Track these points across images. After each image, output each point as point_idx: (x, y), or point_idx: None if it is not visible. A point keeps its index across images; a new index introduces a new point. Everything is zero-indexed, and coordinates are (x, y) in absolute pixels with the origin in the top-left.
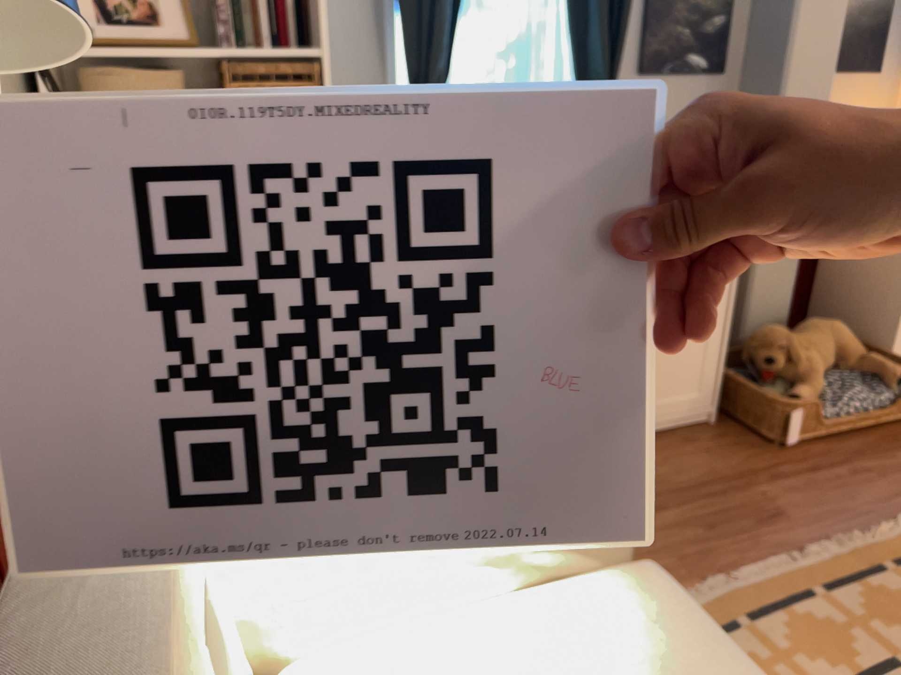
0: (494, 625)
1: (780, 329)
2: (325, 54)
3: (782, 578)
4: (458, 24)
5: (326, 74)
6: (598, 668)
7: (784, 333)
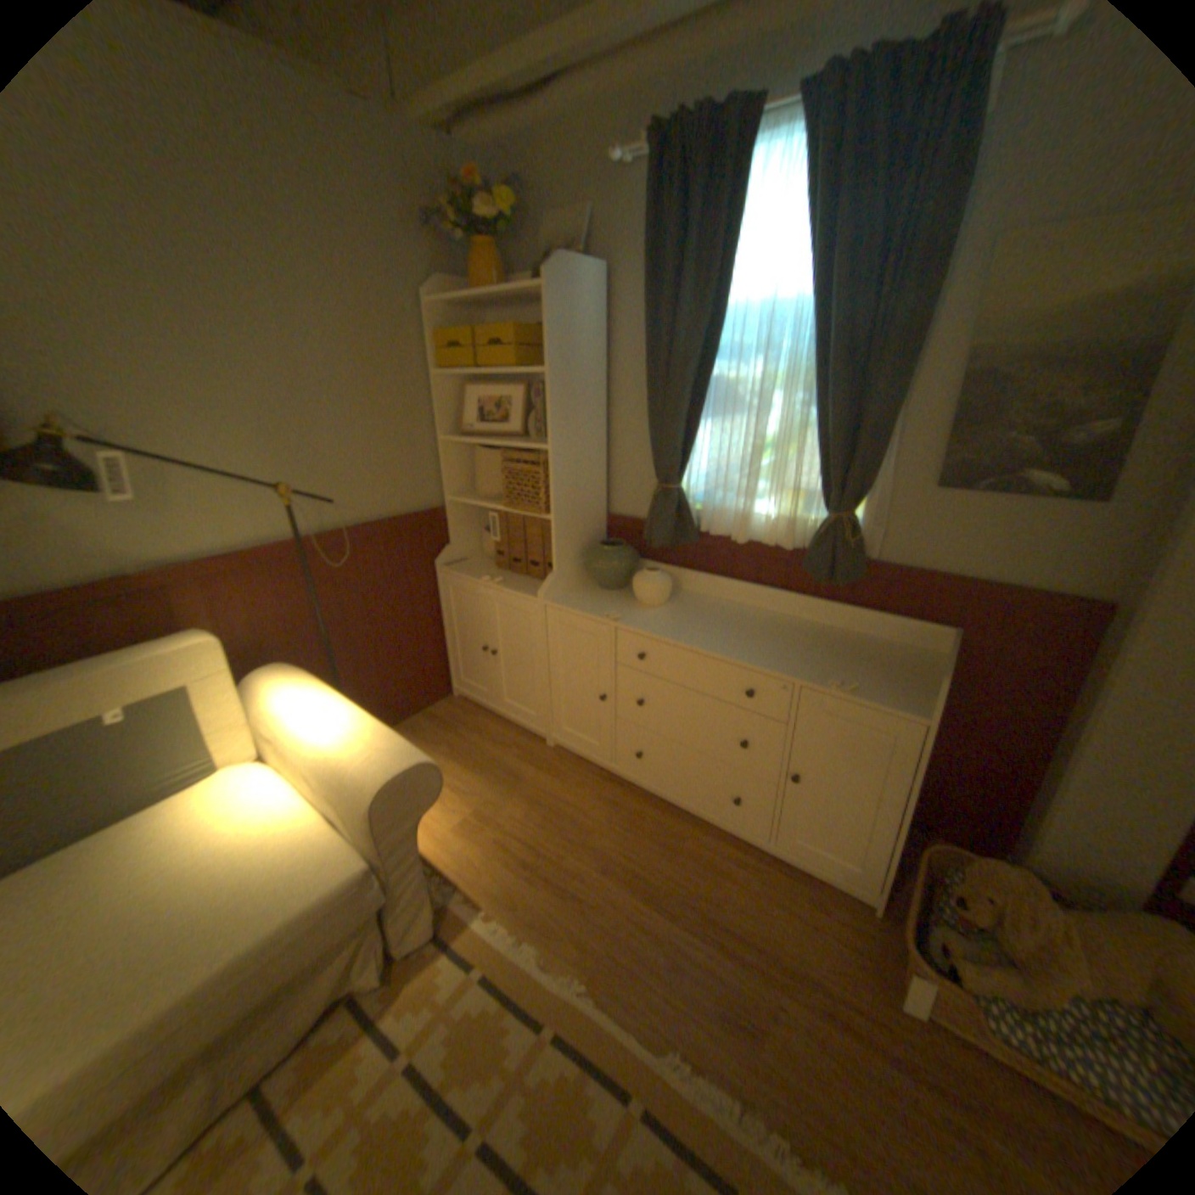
0: (287, 816)
1: (1013, 880)
2: (558, 447)
3: (634, 1061)
4: (701, 423)
5: (551, 461)
6: (245, 869)
7: (1014, 888)
